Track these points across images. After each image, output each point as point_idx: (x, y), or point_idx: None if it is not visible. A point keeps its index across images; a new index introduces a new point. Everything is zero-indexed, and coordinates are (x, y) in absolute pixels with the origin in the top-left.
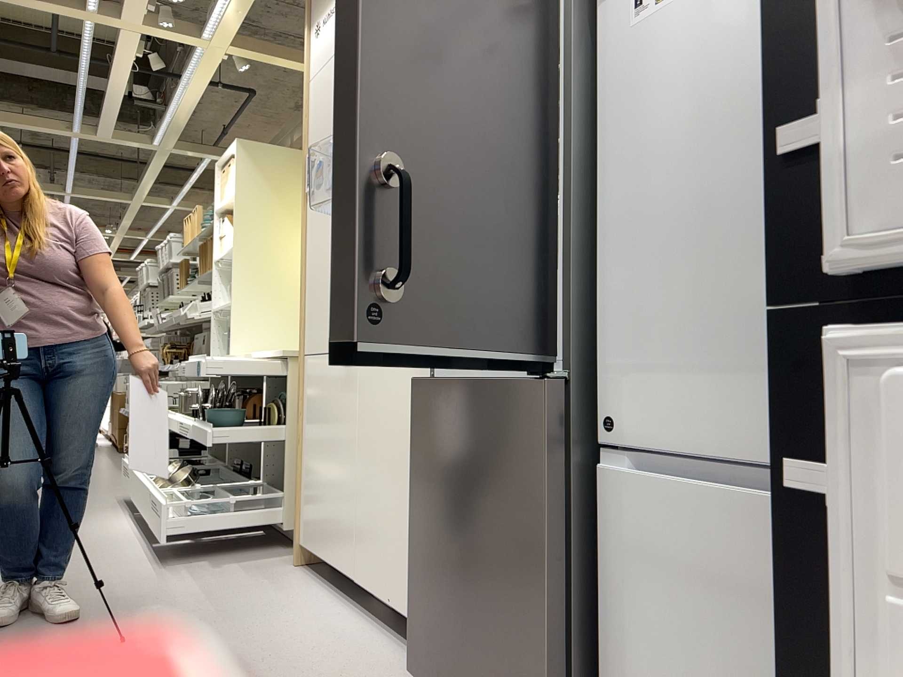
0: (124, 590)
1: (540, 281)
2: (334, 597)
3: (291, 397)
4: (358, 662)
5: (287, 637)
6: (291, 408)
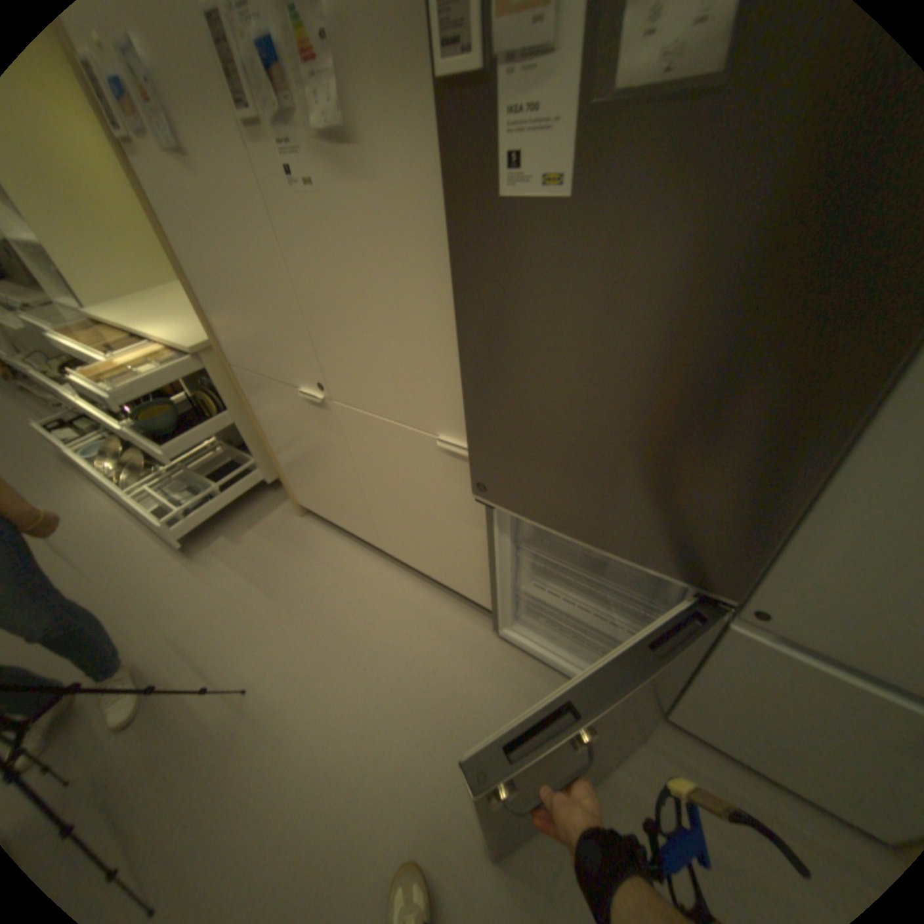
0: (183, 608)
1: (756, 540)
2: (360, 549)
3: (222, 386)
4: (433, 628)
5: (364, 620)
6: (227, 395)
